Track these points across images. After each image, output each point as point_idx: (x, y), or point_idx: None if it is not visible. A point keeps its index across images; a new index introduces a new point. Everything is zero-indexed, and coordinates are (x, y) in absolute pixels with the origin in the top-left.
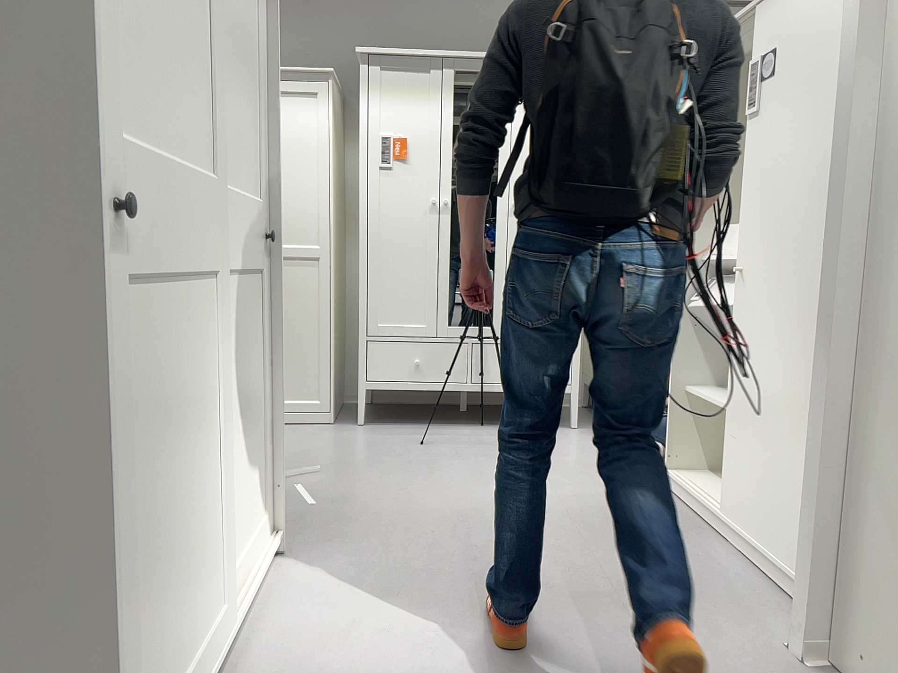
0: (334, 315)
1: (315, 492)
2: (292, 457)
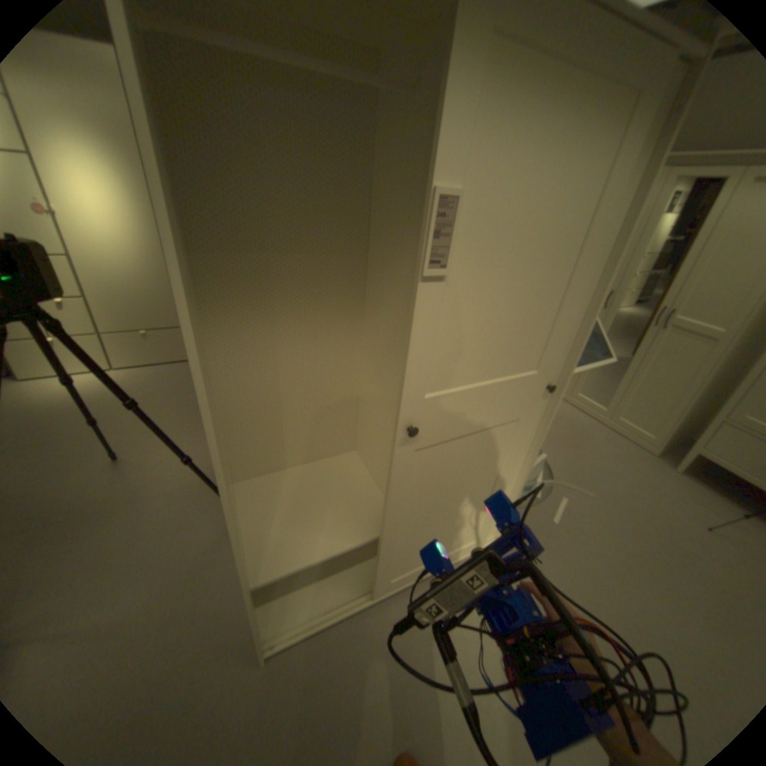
0: (710, 386)
1: (572, 511)
2: (593, 469)
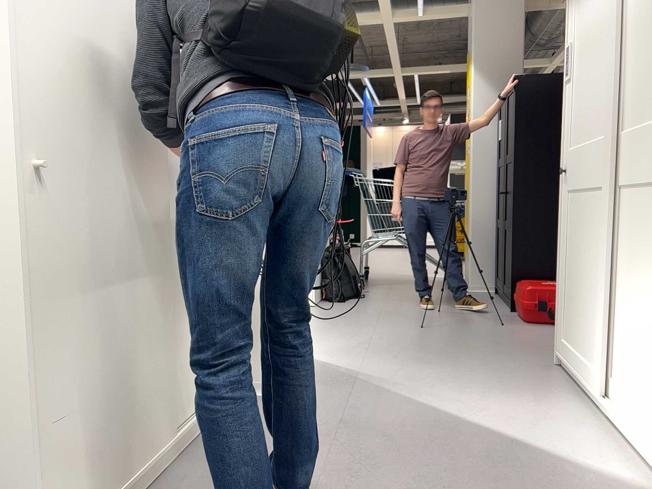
0: None
1: None
2: None
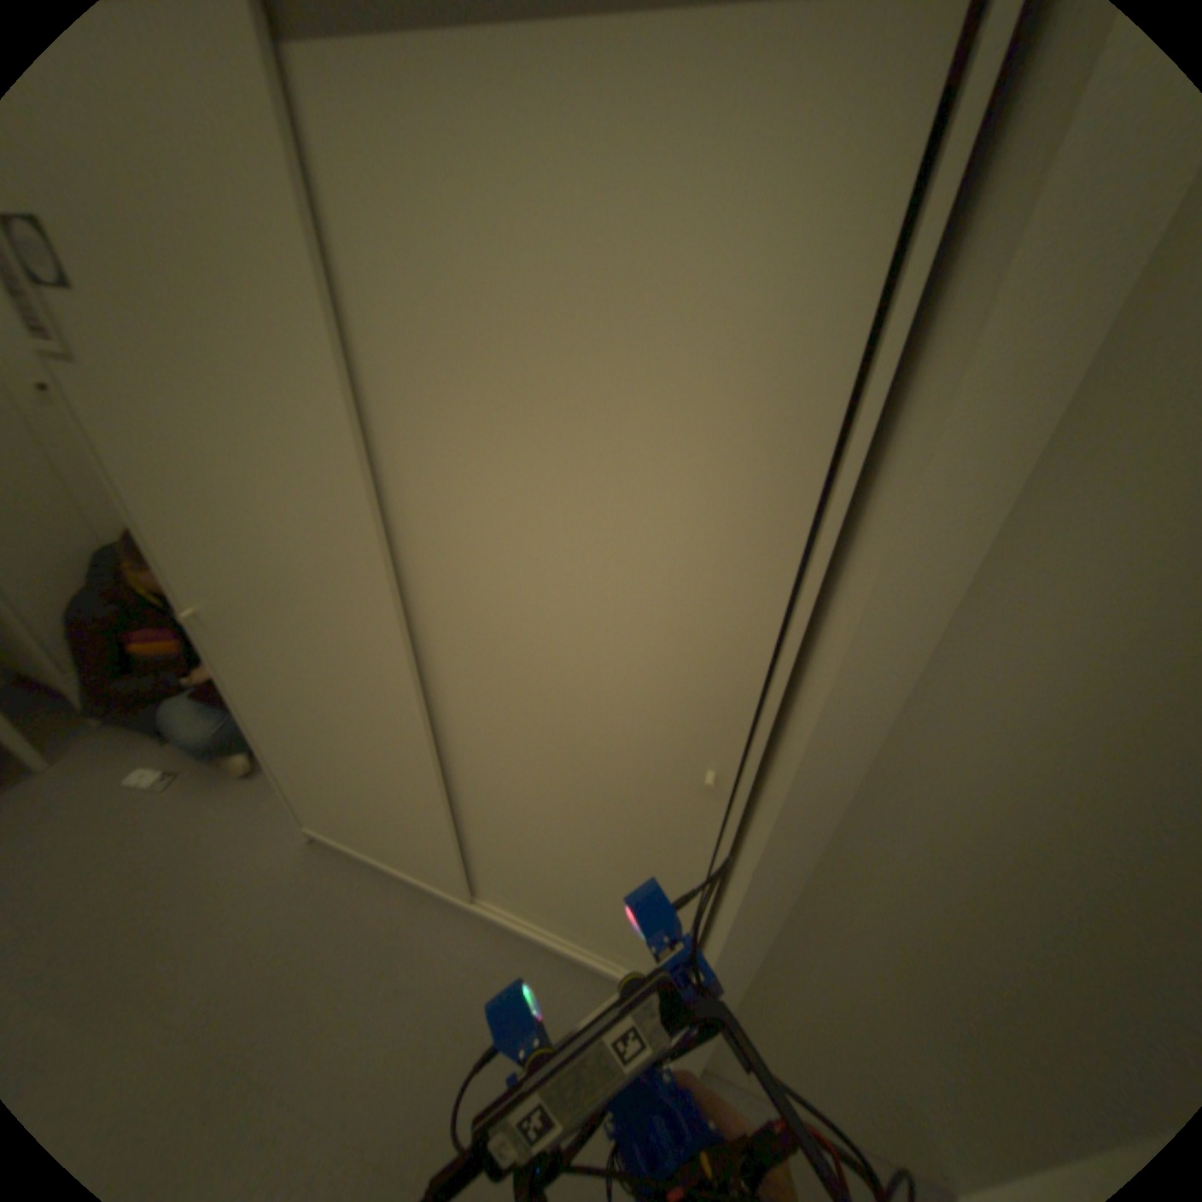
0: None
1: None
2: None
